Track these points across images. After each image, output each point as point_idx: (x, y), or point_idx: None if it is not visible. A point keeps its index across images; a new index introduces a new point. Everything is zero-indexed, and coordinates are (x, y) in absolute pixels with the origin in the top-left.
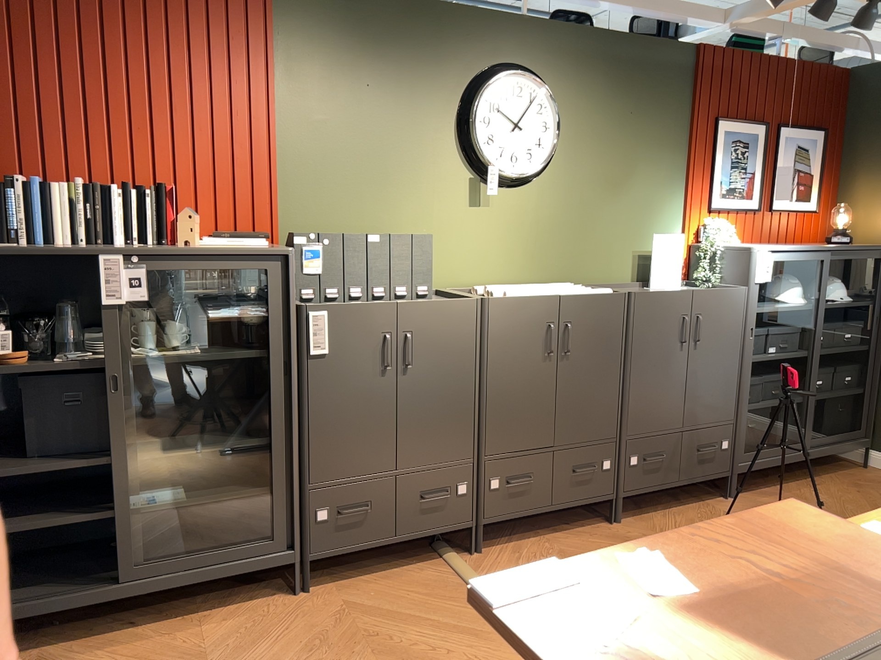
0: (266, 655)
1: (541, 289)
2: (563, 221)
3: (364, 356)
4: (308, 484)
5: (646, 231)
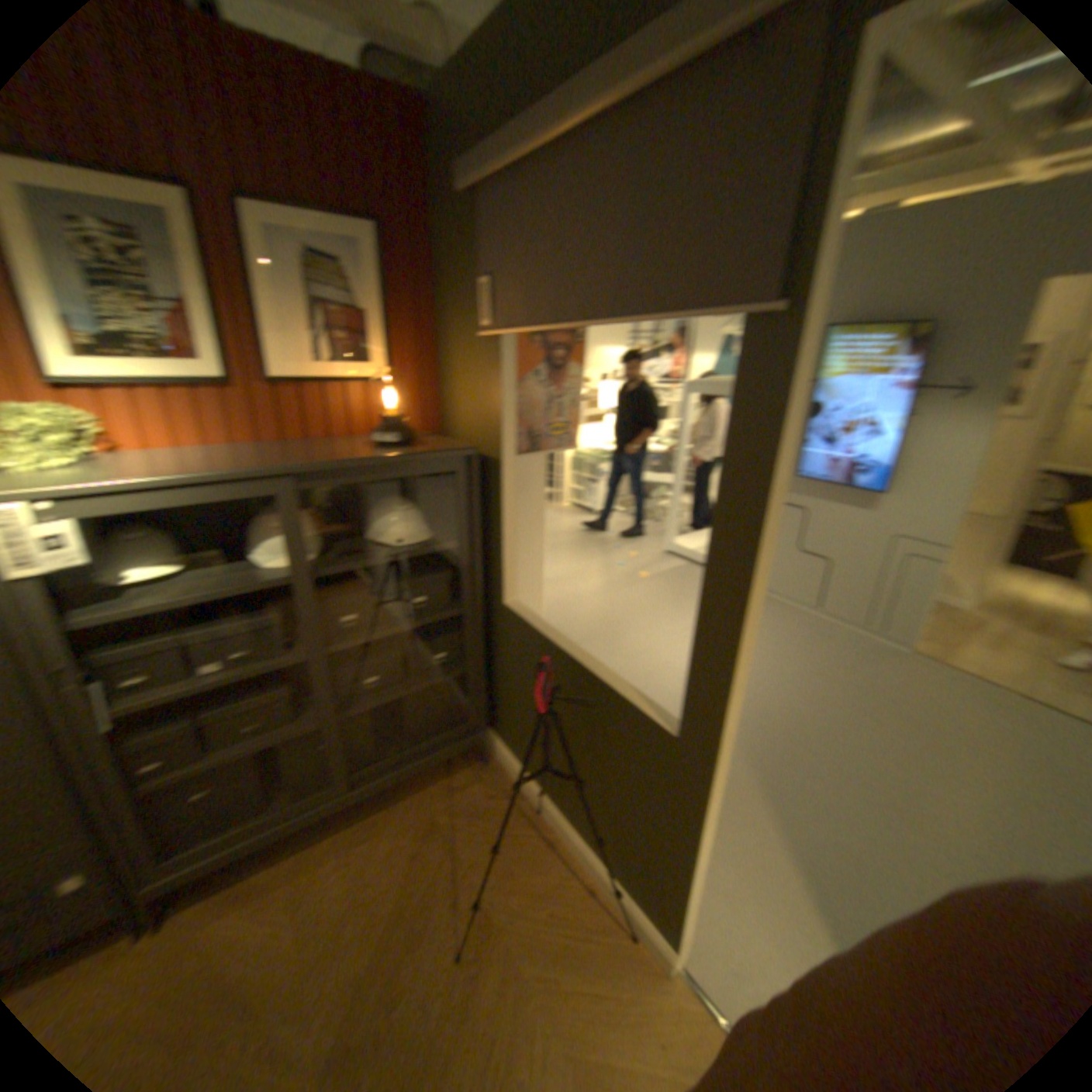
0: None
1: None
2: None
3: None
4: None
5: None
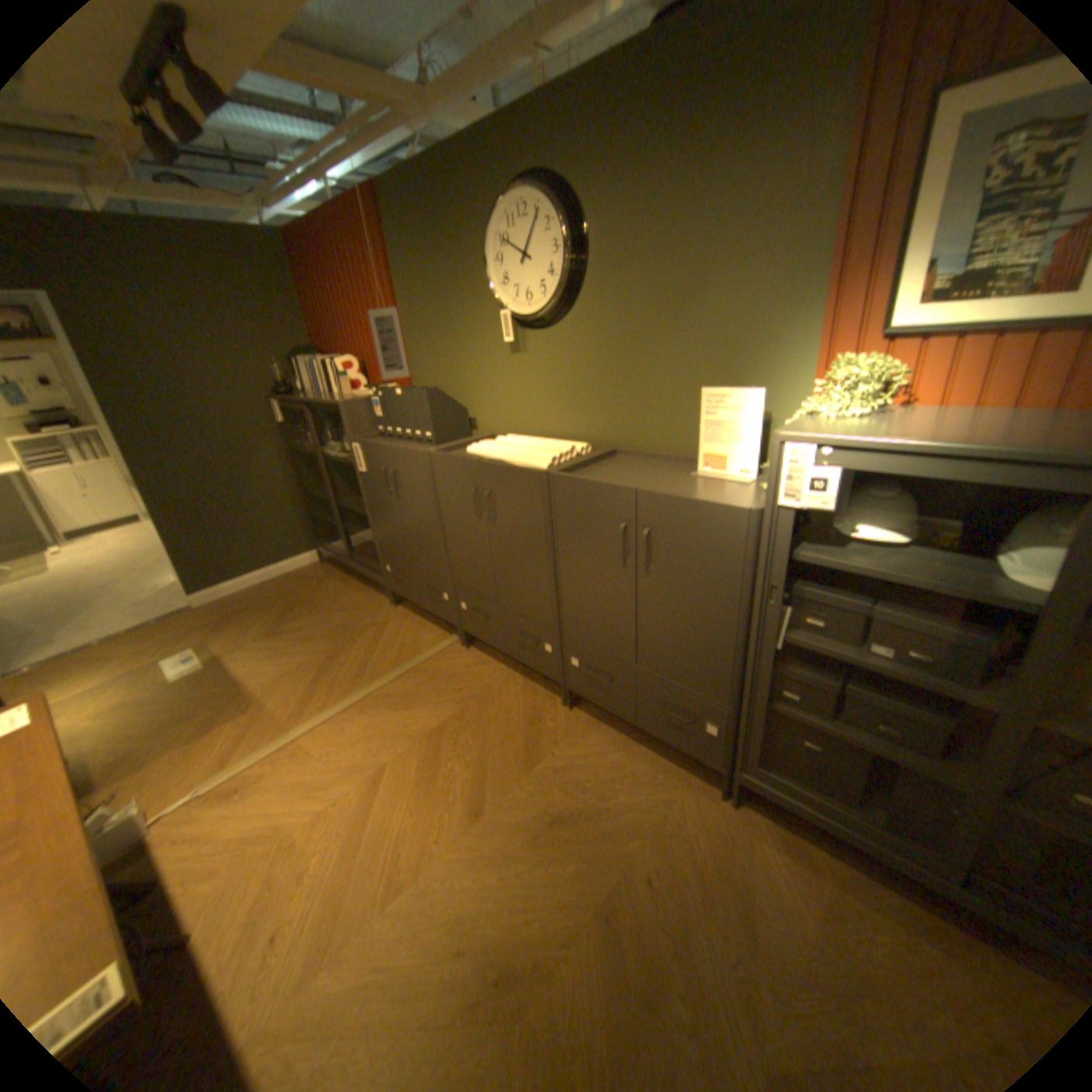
0: (335, 618)
1: (506, 450)
2: (602, 367)
3: (381, 479)
4: (380, 547)
5: (731, 380)
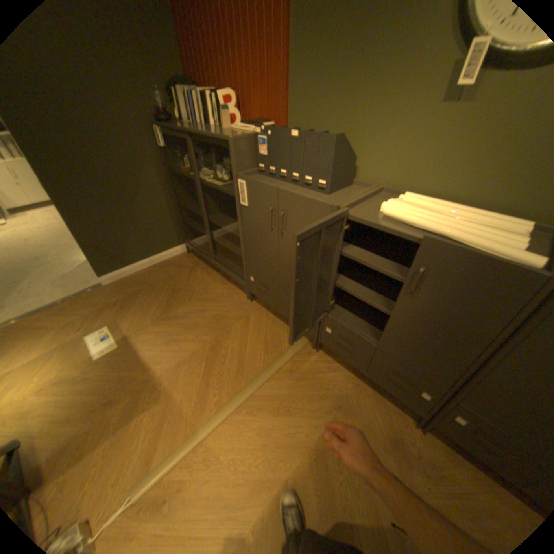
0: (209, 308)
1: (439, 218)
2: None
3: (264, 216)
4: (248, 263)
5: None
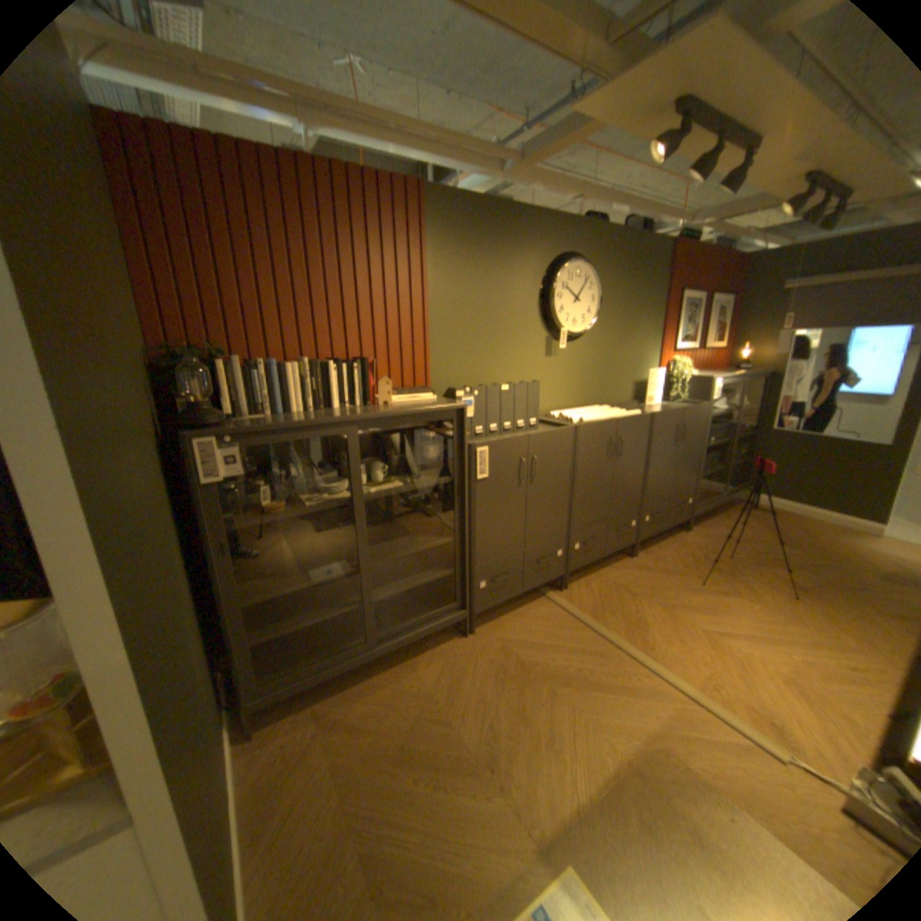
0: (474, 691)
1: (598, 414)
2: (597, 364)
3: (509, 475)
4: (475, 566)
5: (640, 367)
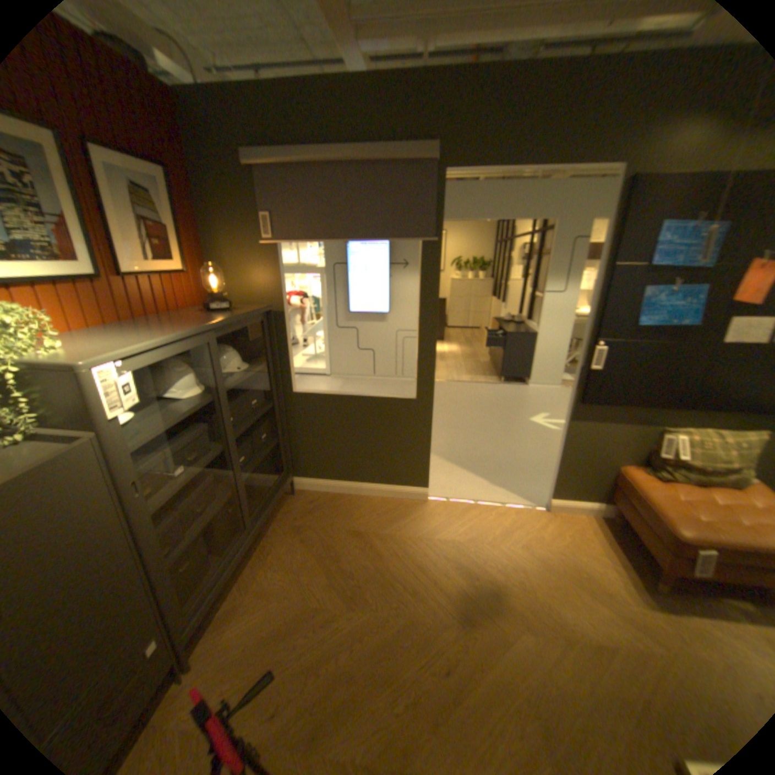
0: None
1: None
2: None
3: None
4: None
5: None
